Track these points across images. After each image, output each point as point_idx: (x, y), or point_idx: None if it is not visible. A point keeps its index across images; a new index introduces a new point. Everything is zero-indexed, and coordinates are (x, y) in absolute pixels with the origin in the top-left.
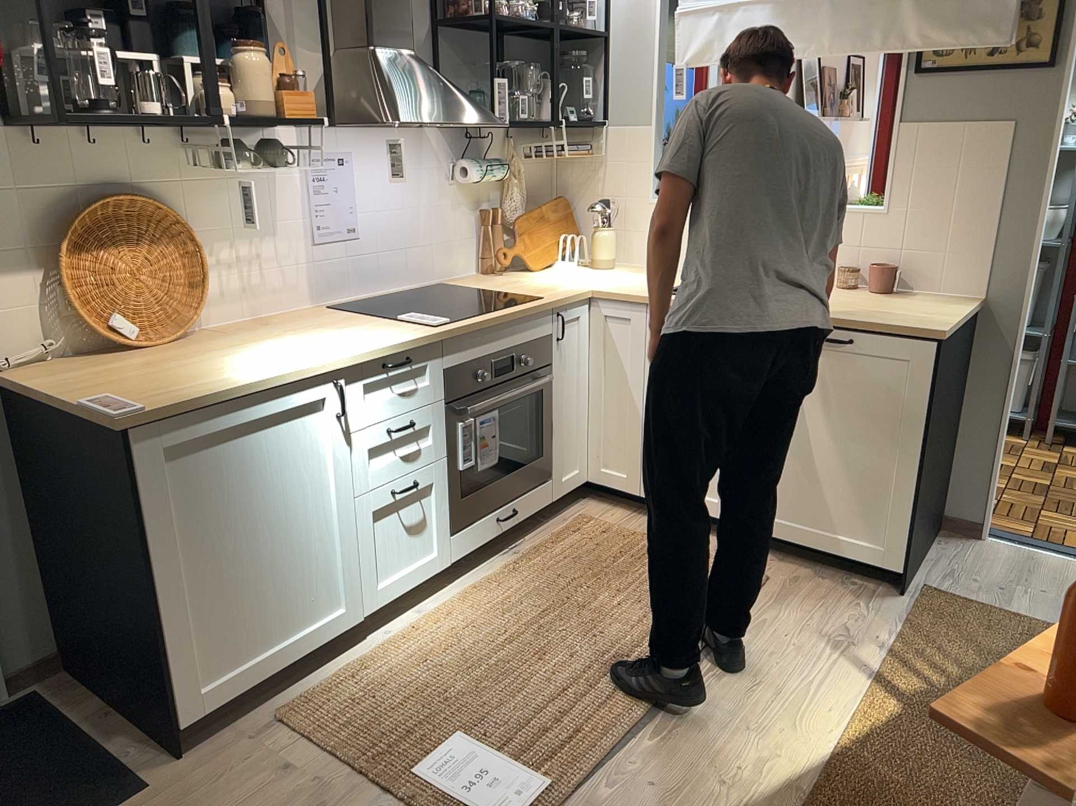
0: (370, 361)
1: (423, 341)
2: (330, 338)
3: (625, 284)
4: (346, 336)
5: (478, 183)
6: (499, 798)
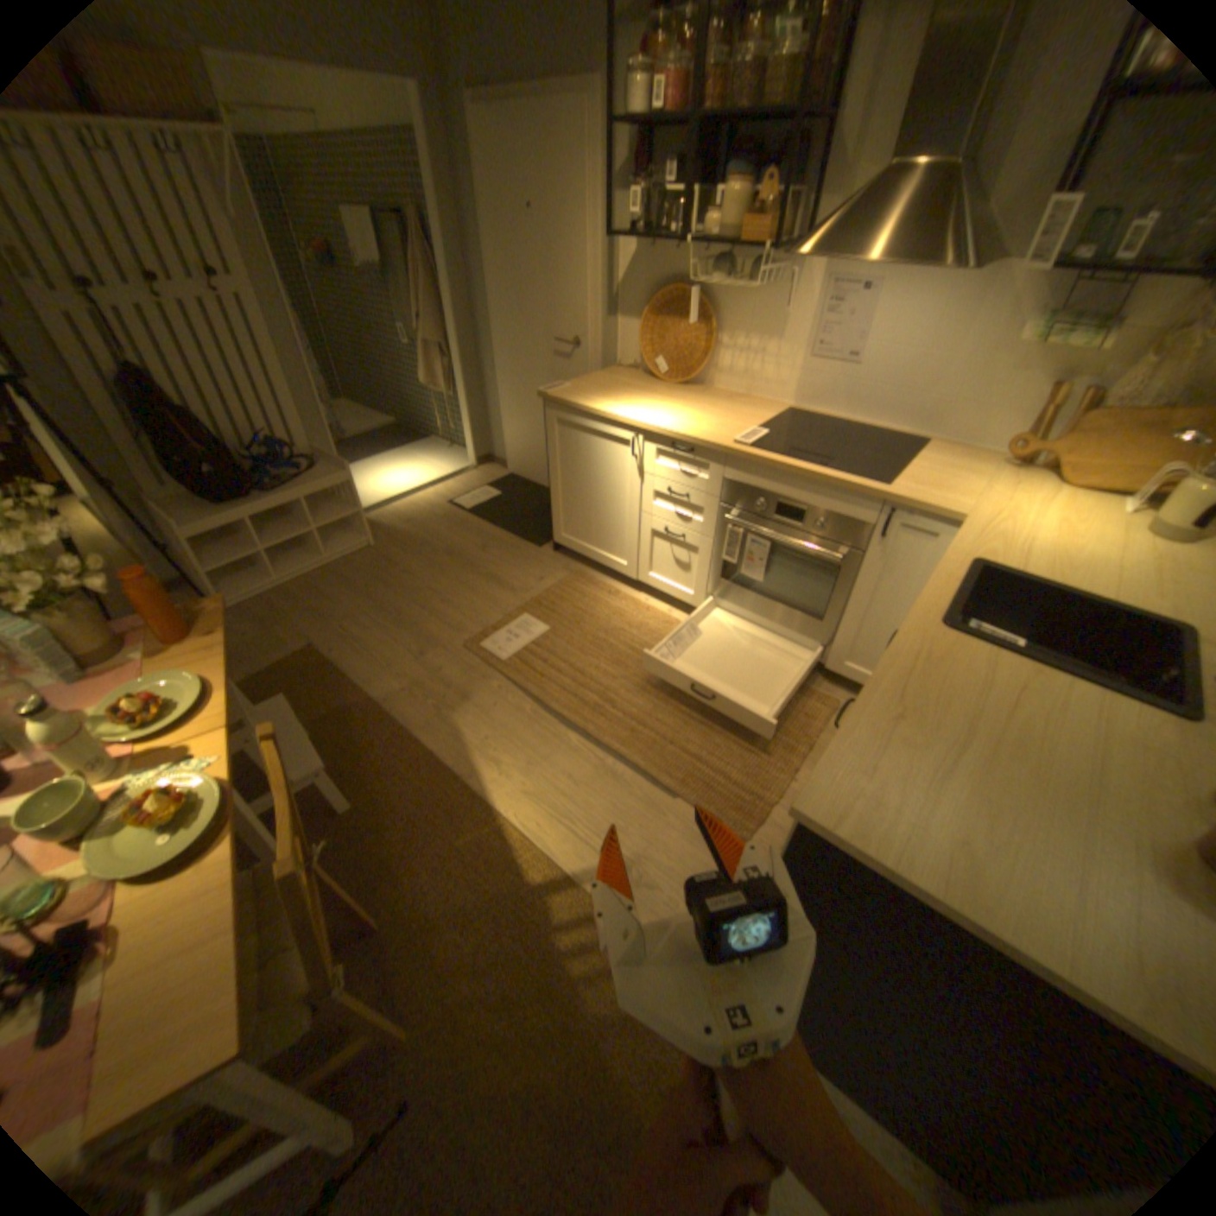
0: (661, 435)
1: (703, 444)
2: (694, 416)
3: (1035, 541)
4: (701, 419)
5: (1042, 343)
6: (500, 641)
